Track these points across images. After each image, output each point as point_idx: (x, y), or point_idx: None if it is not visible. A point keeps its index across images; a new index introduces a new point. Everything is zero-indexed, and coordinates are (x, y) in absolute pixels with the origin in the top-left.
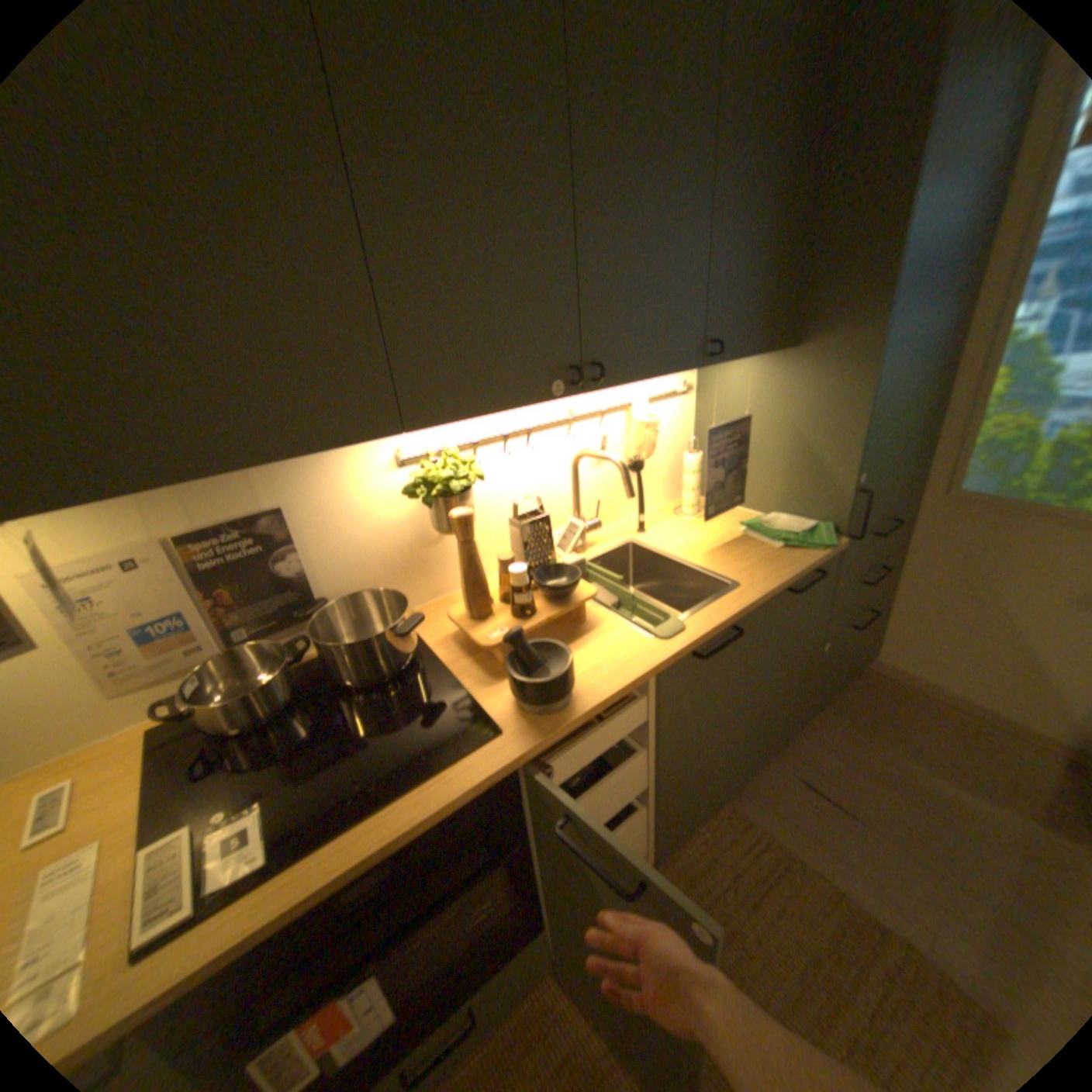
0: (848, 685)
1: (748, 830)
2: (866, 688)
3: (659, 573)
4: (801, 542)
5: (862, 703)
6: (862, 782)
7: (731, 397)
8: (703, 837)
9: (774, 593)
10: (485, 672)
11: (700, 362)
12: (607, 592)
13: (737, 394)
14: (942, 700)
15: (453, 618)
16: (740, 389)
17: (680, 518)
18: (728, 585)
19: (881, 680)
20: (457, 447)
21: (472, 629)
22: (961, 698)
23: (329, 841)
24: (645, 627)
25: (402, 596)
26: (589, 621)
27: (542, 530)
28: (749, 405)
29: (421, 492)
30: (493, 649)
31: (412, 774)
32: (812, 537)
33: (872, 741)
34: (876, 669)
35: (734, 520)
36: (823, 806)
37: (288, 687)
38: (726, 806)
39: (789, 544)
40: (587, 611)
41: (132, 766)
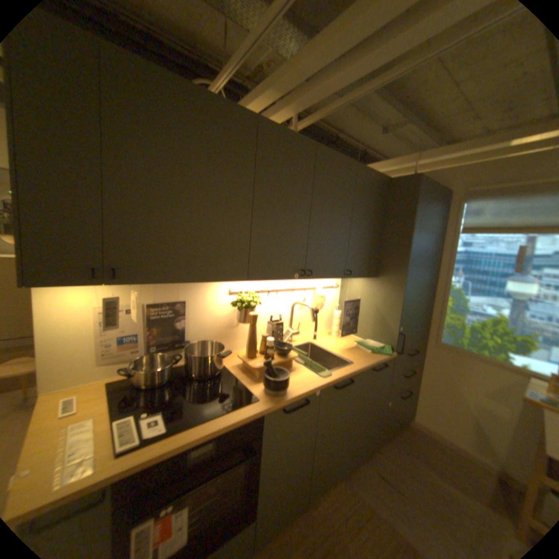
0: (401, 432)
1: (353, 496)
2: (410, 435)
3: (321, 357)
4: (378, 351)
5: (407, 442)
6: (407, 479)
7: (353, 292)
8: (331, 498)
9: (367, 368)
10: (251, 381)
11: (343, 277)
12: (300, 360)
13: (355, 291)
14: (443, 444)
15: (239, 357)
16: (356, 289)
17: (330, 337)
18: (349, 363)
19: (416, 432)
20: (252, 292)
21: (245, 364)
22: (451, 443)
23: (191, 428)
24: (316, 373)
25: (221, 345)
26: (293, 368)
27: (277, 330)
28: (359, 296)
29: (238, 305)
30: (257, 369)
31: (223, 411)
32: (382, 350)
33: (412, 460)
34: (414, 426)
35: (352, 341)
36: (389, 488)
37: (168, 375)
38: (343, 483)
39: (373, 352)
40: (292, 365)
41: (100, 396)
